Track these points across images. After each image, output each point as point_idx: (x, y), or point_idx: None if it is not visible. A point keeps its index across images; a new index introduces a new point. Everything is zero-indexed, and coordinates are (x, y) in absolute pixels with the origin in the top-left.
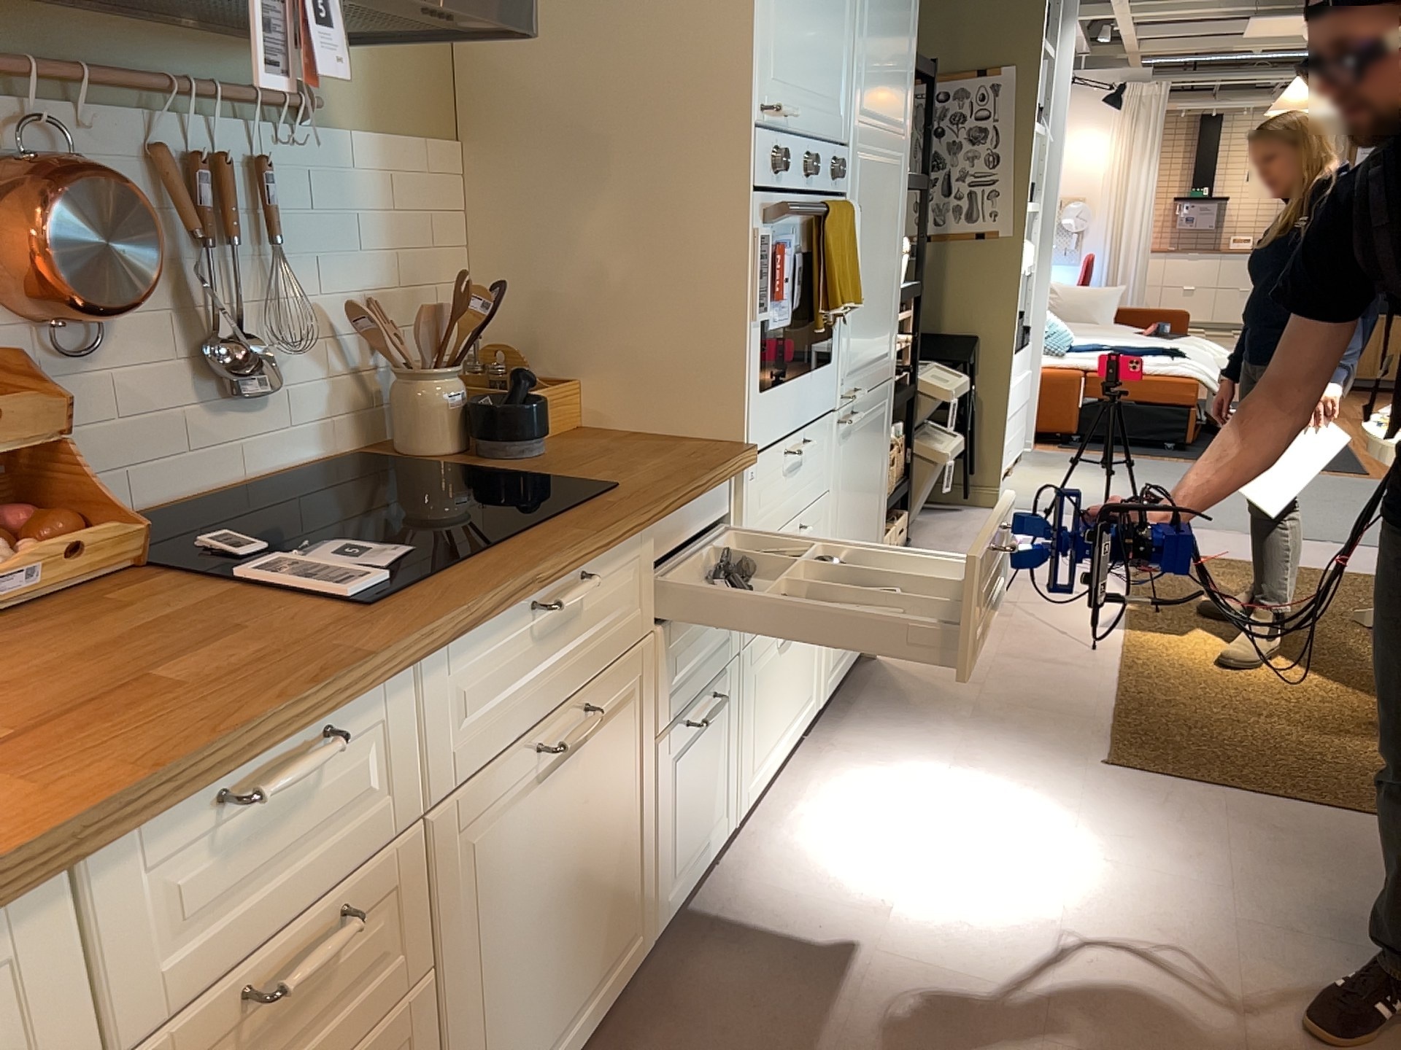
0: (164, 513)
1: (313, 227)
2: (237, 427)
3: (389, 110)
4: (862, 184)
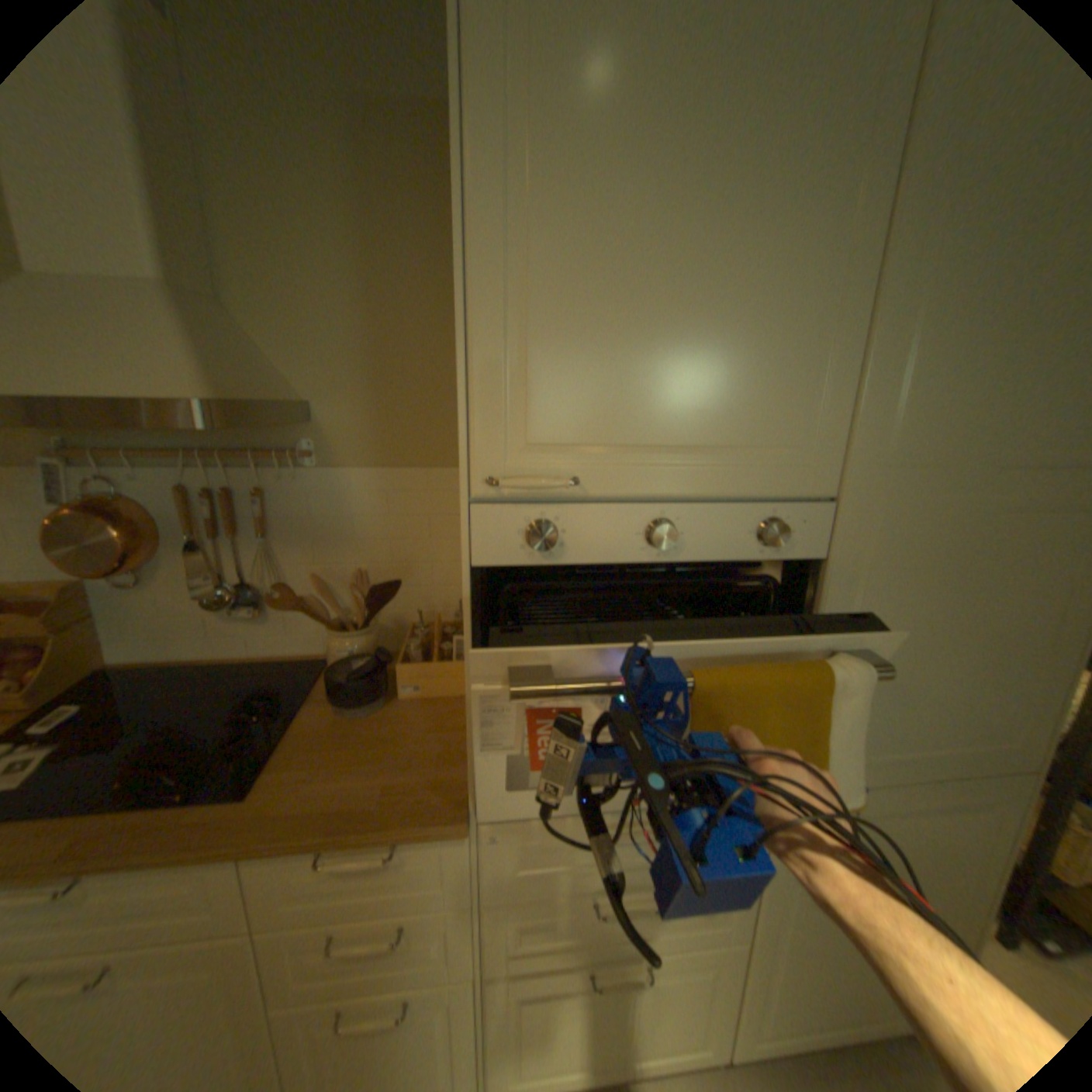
0: (183, 665)
1: (302, 523)
2: (237, 629)
3: (385, 447)
4: (894, 538)
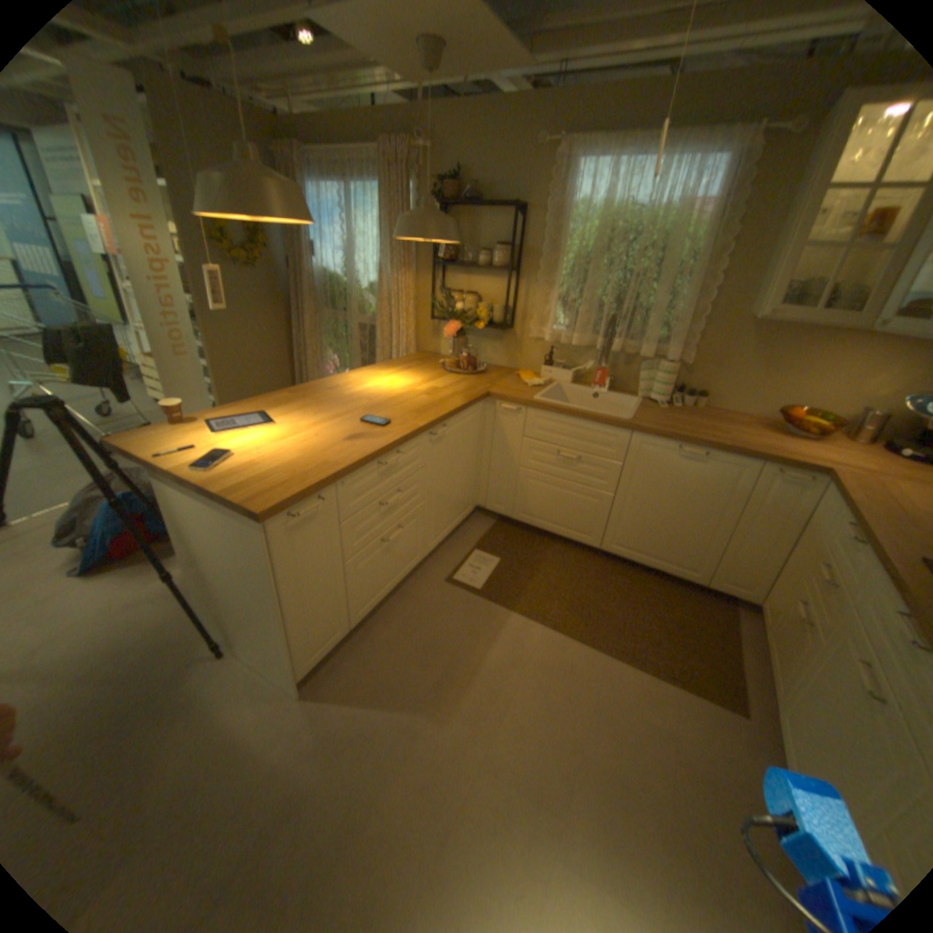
0: None
1: None
2: None
3: None
4: None
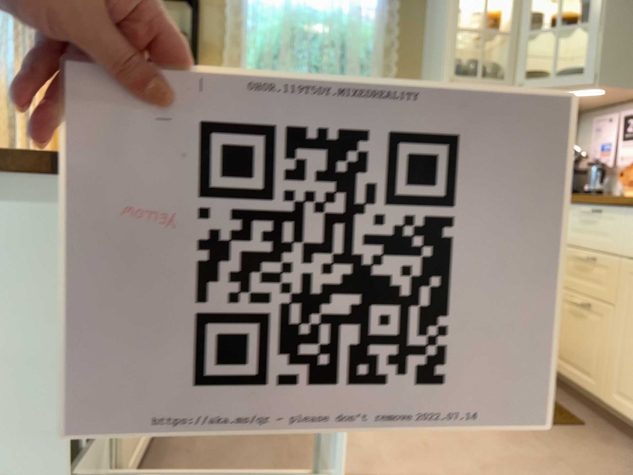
0: None
1: None
2: None
3: None
4: None
